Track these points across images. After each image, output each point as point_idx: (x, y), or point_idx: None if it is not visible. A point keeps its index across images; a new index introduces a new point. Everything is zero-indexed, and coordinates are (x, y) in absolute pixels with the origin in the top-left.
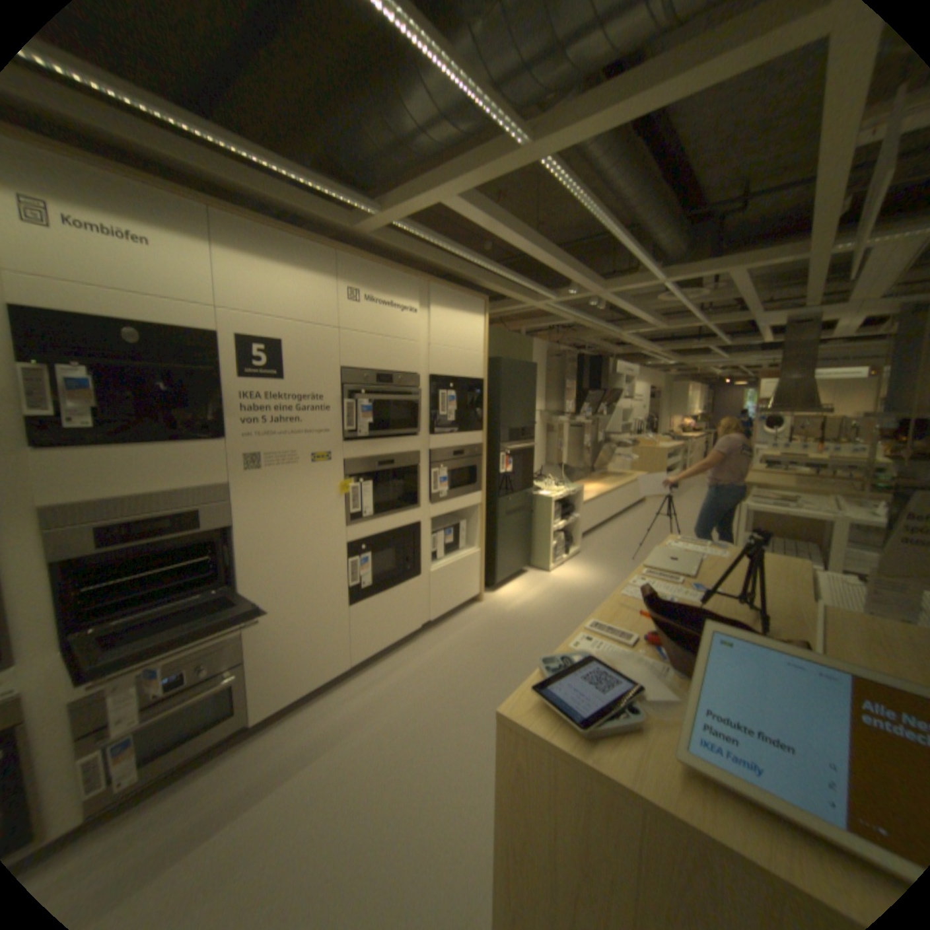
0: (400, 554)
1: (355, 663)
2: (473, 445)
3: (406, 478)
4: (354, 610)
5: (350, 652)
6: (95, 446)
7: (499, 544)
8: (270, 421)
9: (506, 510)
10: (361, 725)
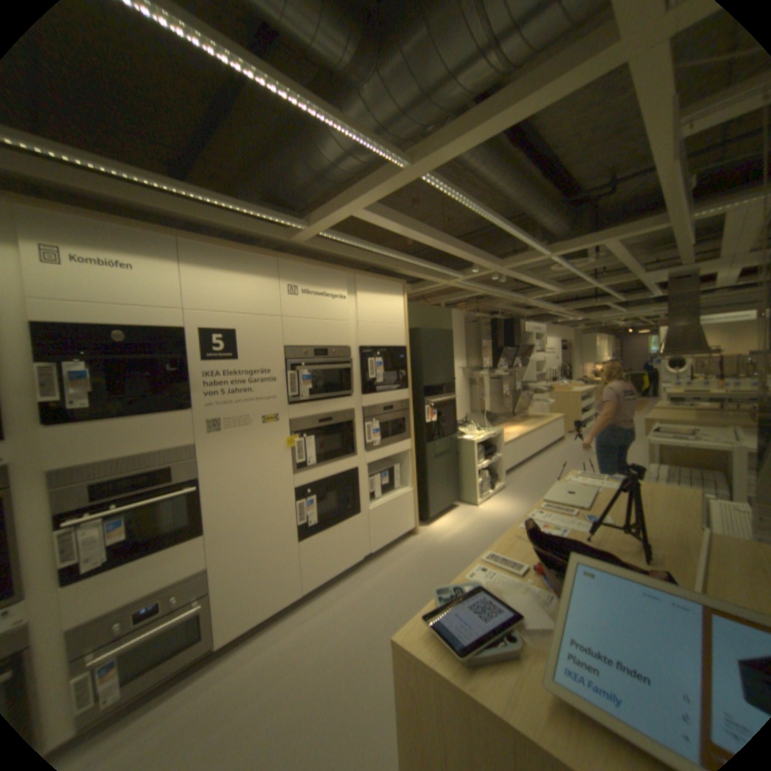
0: (341, 495)
1: (305, 592)
2: (400, 400)
3: (343, 431)
4: (303, 546)
5: (300, 582)
6: (90, 421)
7: (430, 484)
8: (227, 393)
9: (434, 453)
10: (308, 649)
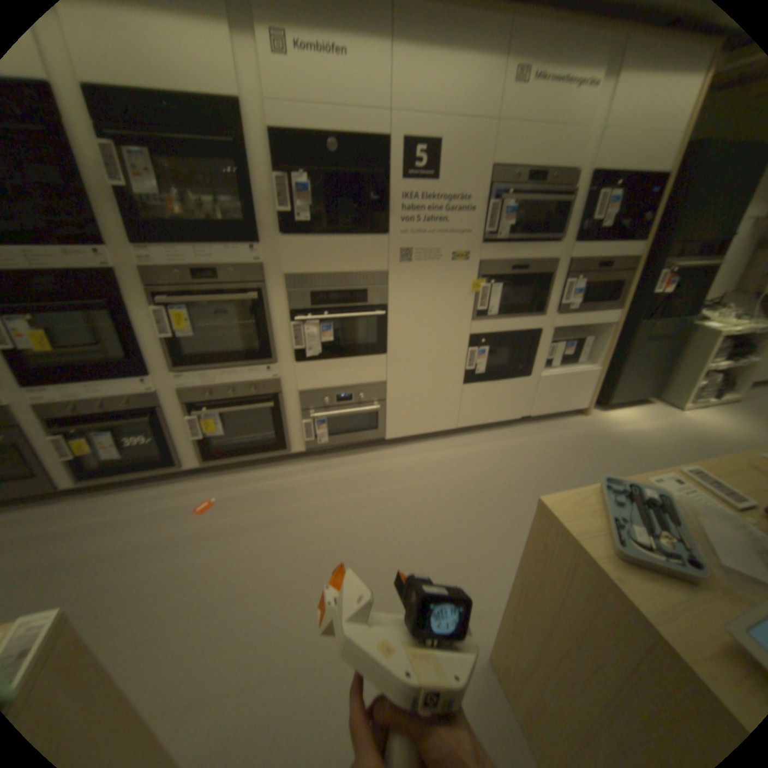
0: (516, 353)
1: (461, 425)
2: (628, 256)
3: (538, 284)
4: (467, 388)
5: (458, 416)
6: (311, 234)
7: (627, 368)
8: (423, 219)
9: (650, 334)
10: (454, 467)
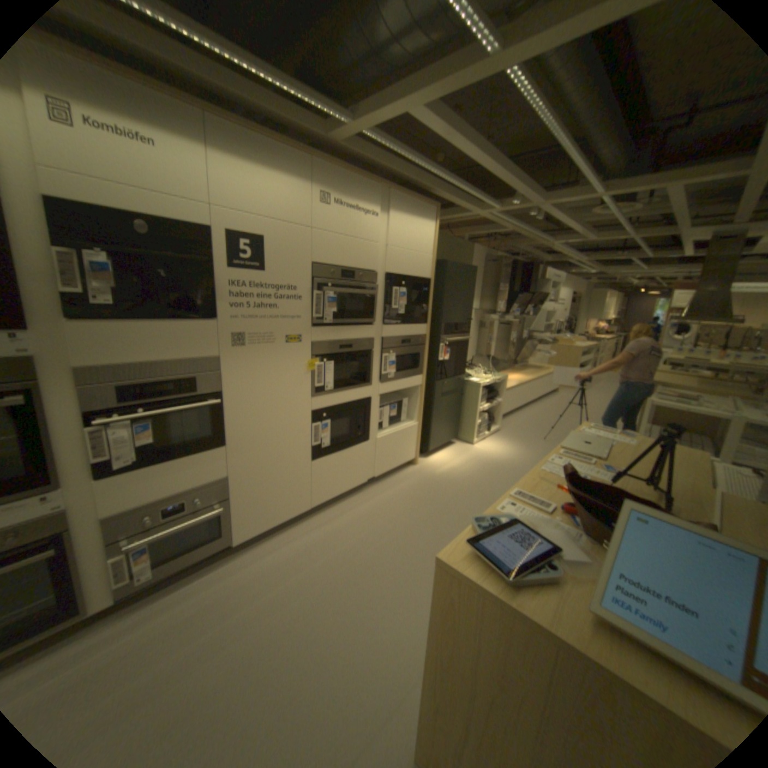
0: (354, 422)
1: (315, 505)
2: (418, 335)
3: (361, 360)
4: (316, 465)
5: (311, 496)
6: (116, 321)
7: (434, 420)
8: (253, 306)
9: (442, 392)
10: (319, 553)
